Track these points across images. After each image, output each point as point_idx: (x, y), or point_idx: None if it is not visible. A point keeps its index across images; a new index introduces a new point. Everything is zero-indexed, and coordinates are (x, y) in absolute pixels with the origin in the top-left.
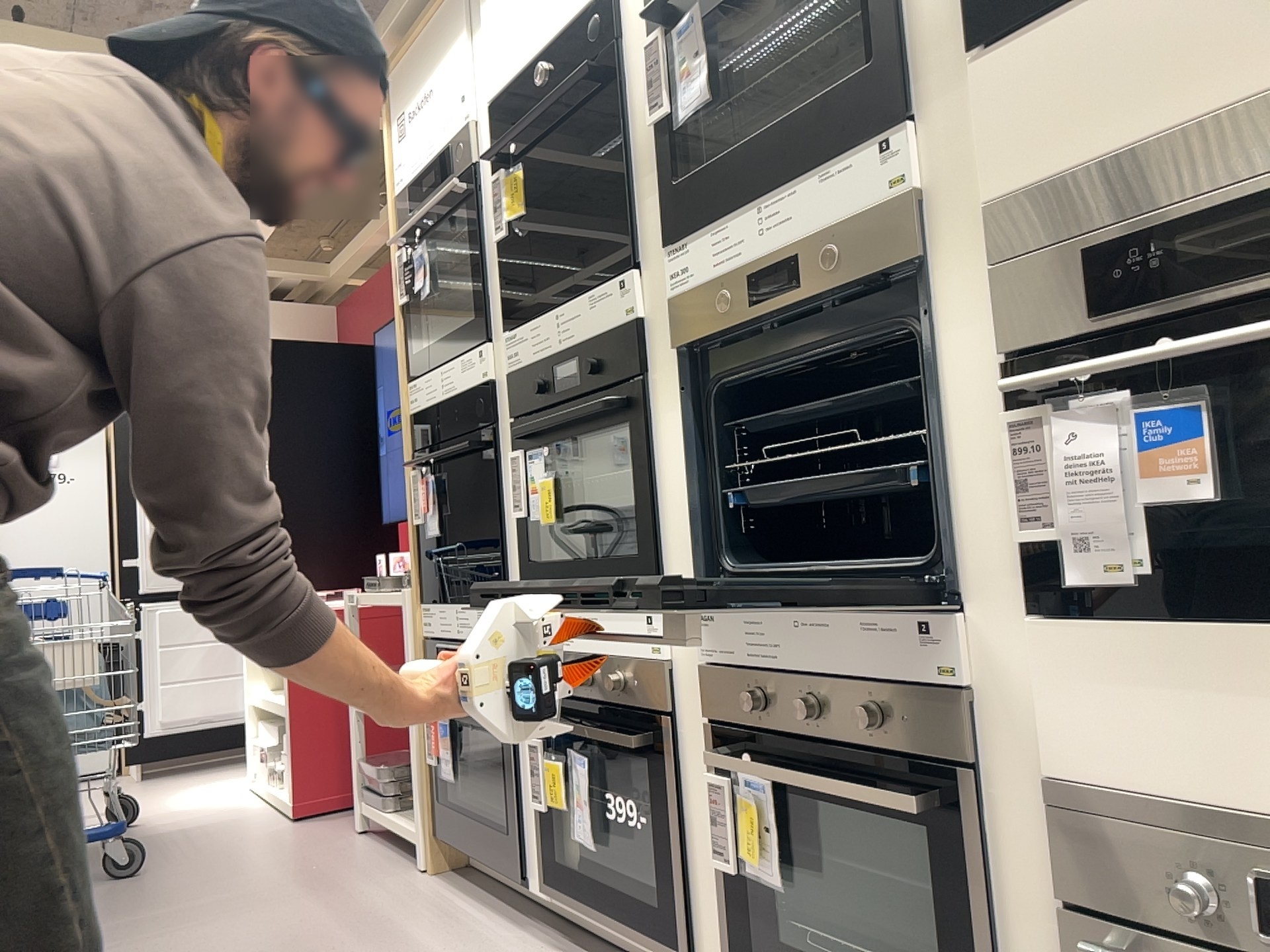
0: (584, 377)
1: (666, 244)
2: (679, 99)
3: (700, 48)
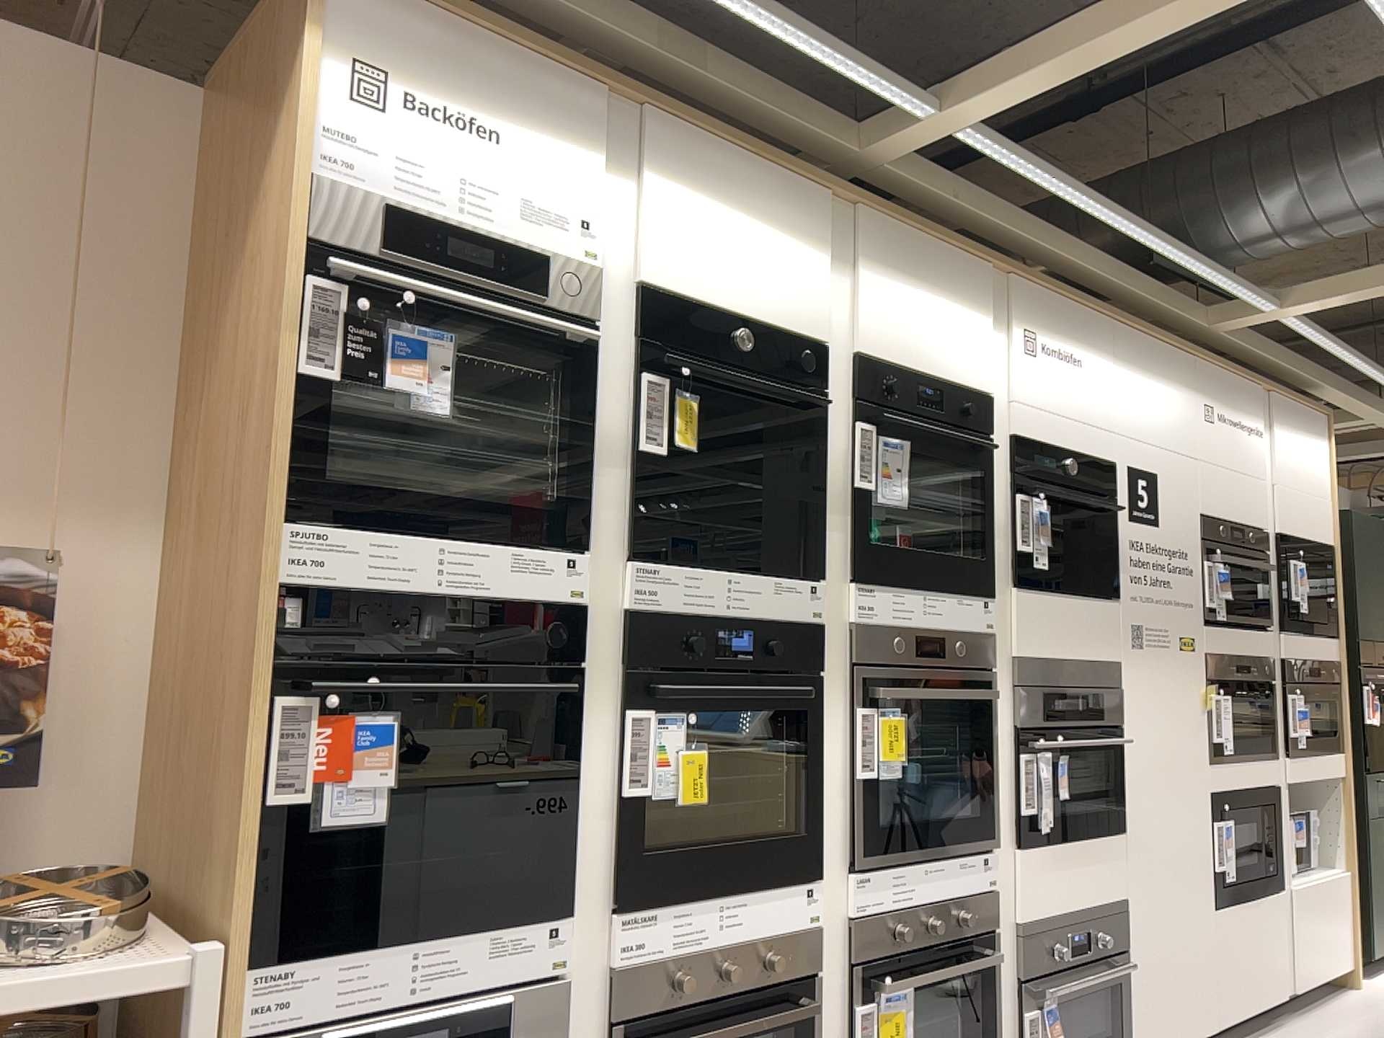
0: (759, 652)
1: (846, 577)
2: (874, 487)
3: (898, 472)
